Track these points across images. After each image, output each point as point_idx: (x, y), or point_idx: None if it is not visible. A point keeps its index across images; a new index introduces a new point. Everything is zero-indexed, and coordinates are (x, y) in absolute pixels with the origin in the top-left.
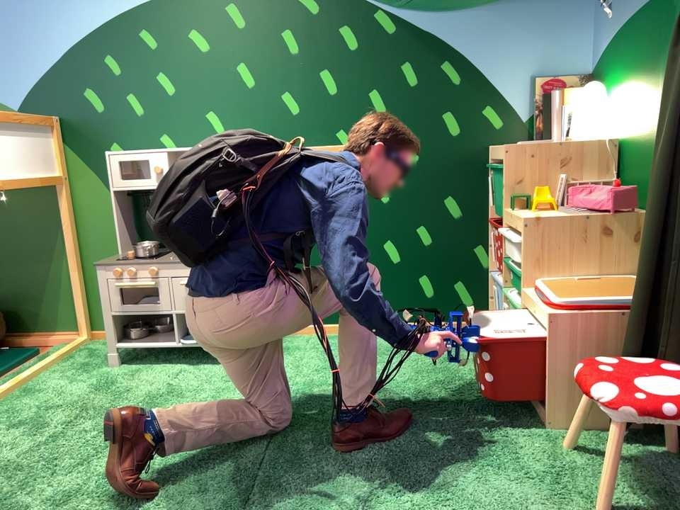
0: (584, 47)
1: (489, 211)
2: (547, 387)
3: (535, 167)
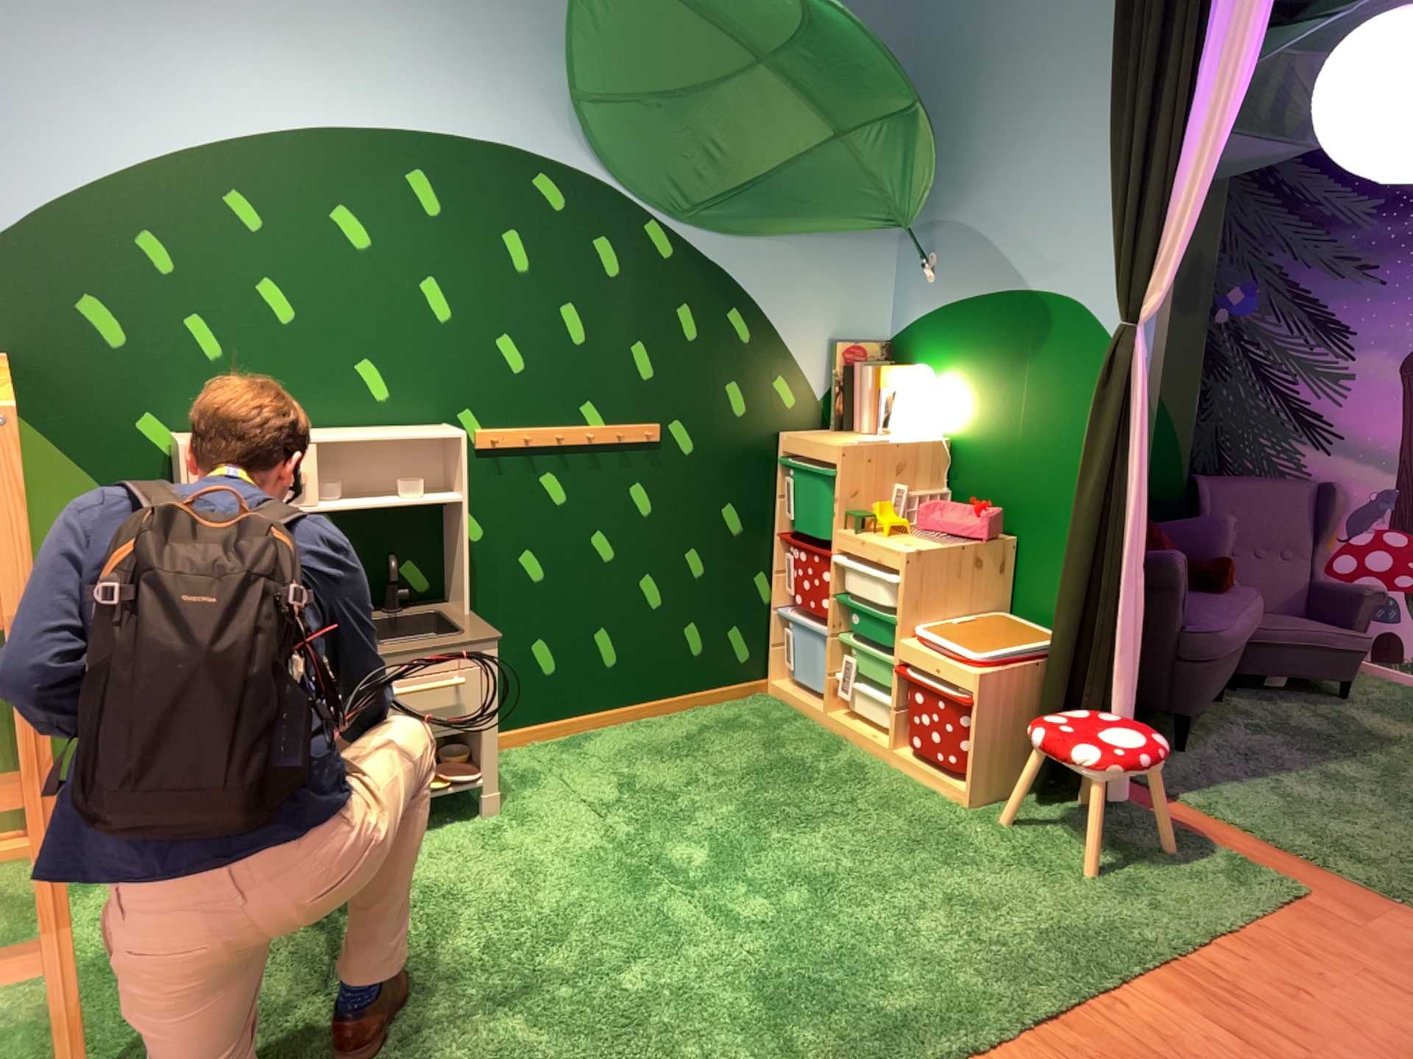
0: (887, 311)
1: (781, 524)
2: (968, 753)
3: (873, 476)
